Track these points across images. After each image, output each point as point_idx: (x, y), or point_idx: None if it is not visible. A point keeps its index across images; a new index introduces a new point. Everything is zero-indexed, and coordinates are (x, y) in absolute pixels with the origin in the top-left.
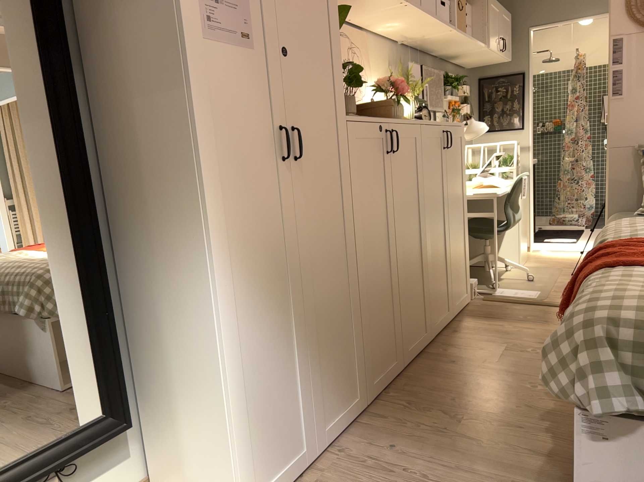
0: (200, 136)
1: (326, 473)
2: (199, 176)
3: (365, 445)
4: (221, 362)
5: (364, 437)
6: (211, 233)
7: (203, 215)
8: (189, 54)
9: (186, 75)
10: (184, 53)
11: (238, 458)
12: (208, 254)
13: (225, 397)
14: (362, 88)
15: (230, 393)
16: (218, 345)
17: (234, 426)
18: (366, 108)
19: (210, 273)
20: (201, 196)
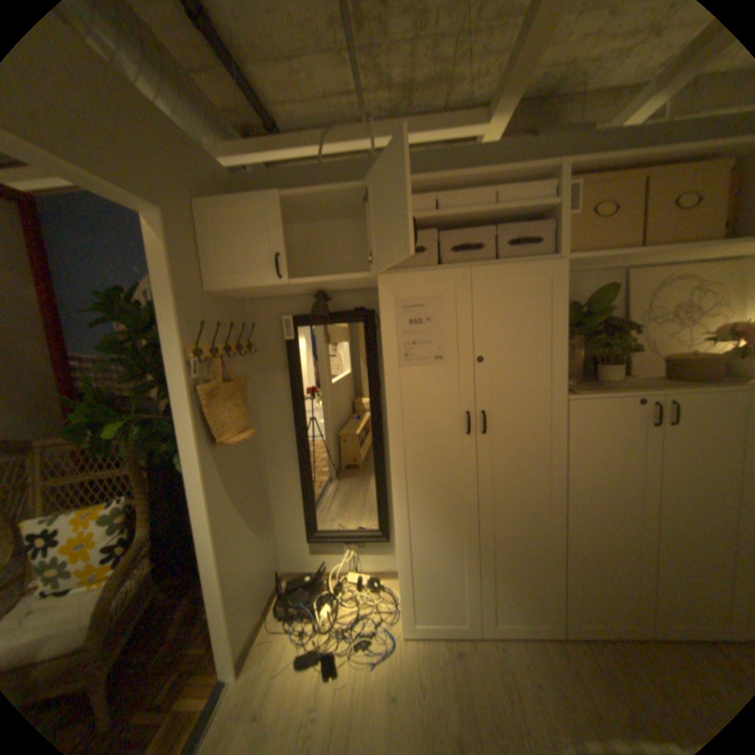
0: (393, 423)
1: (480, 654)
2: (390, 444)
3: (528, 664)
4: (397, 542)
5: (535, 658)
6: (397, 474)
7: (391, 464)
8: (390, 380)
9: (386, 391)
10: (386, 380)
11: (405, 598)
12: (393, 485)
13: (398, 561)
14: (699, 334)
15: (403, 561)
16: (396, 533)
17: (404, 580)
18: (673, 365)
19: (393, 494)
20: (391, 454)
